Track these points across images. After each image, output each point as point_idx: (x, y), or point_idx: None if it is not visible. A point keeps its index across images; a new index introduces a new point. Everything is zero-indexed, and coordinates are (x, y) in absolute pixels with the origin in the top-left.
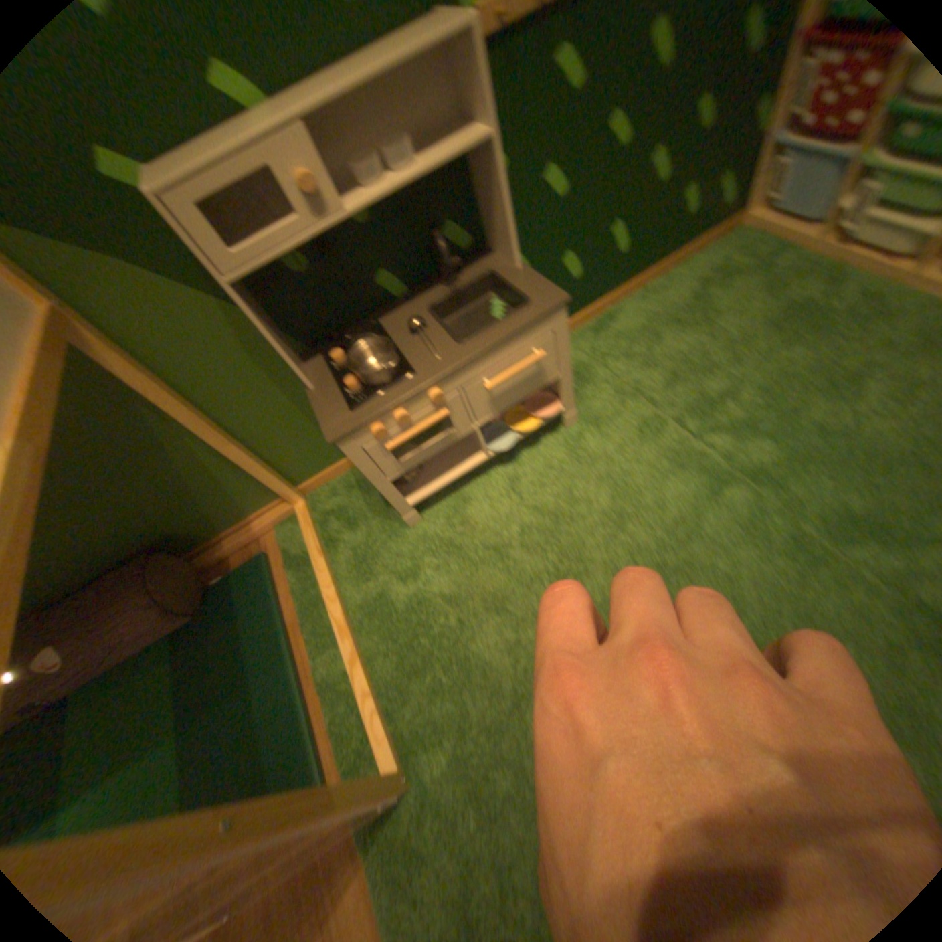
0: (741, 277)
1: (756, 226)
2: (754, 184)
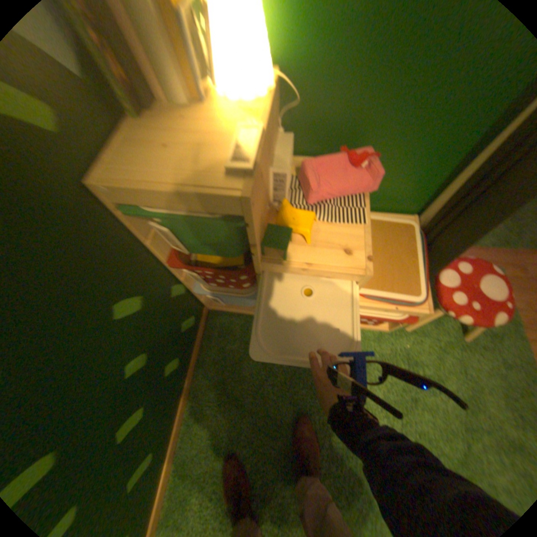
0: (241, 365)
1: (218, 310)
2: (200, 301)
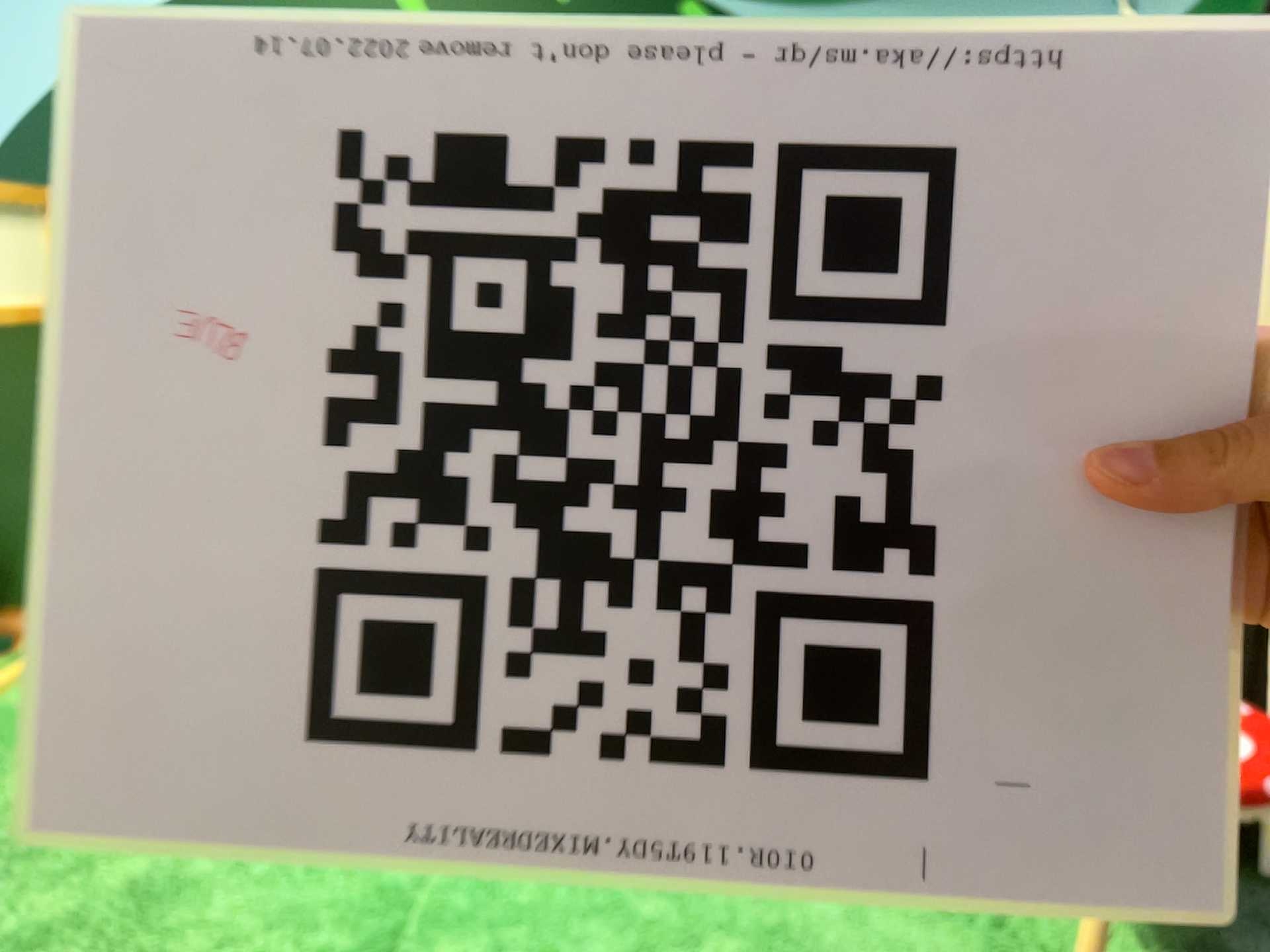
0: None
1: None
2: None
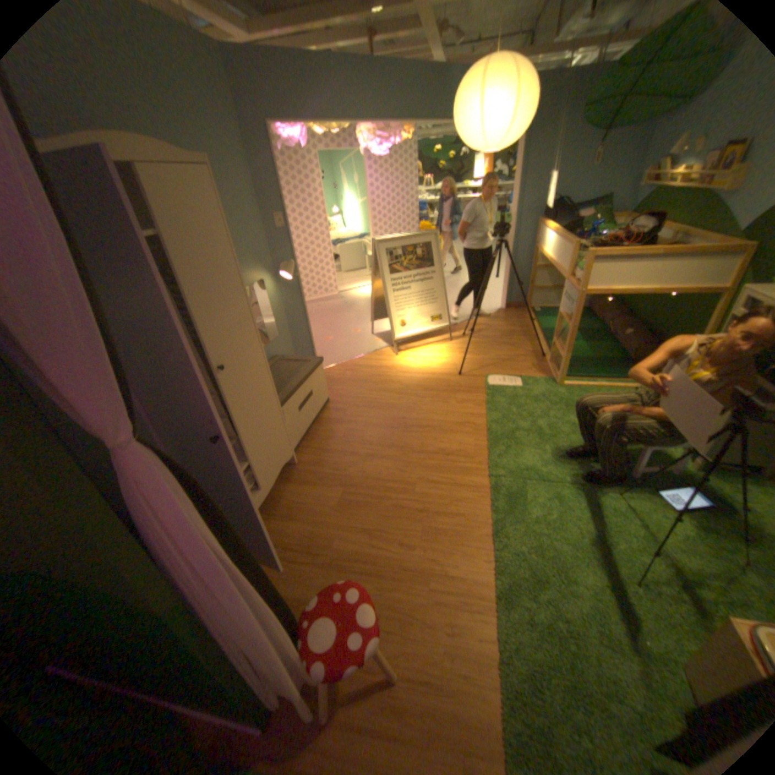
0: None
1: None
2: None
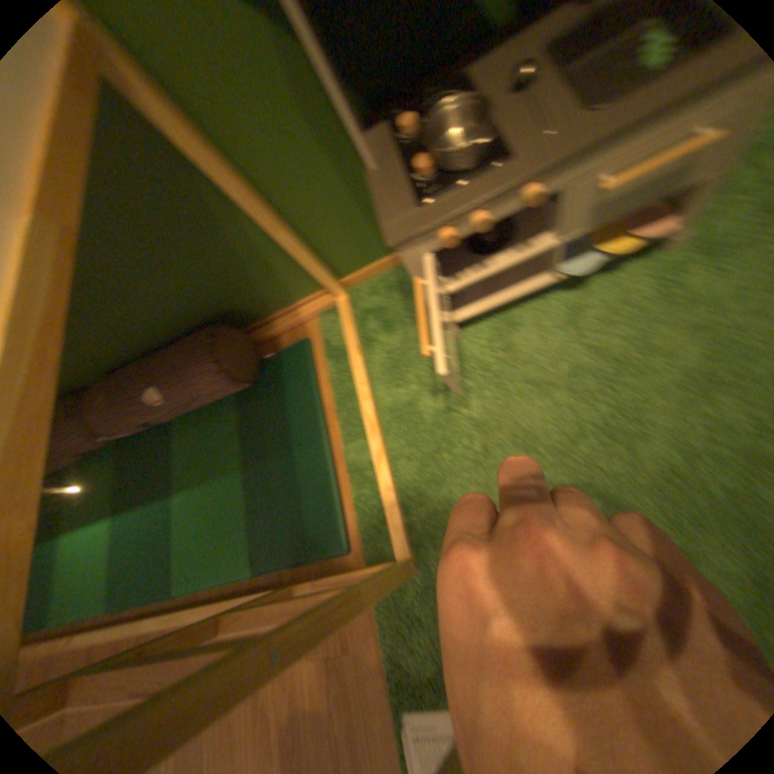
0: None
1: None
2: None
